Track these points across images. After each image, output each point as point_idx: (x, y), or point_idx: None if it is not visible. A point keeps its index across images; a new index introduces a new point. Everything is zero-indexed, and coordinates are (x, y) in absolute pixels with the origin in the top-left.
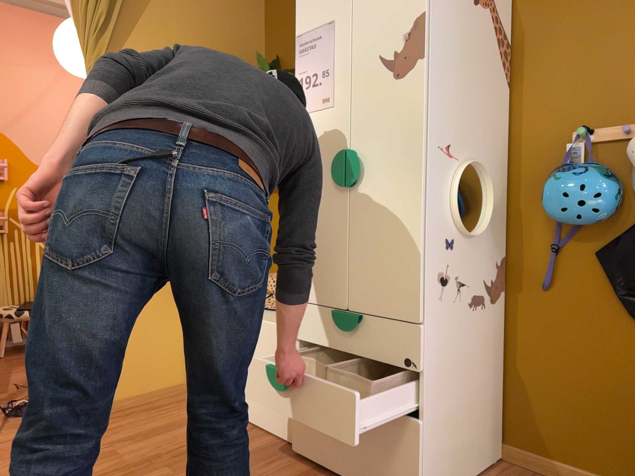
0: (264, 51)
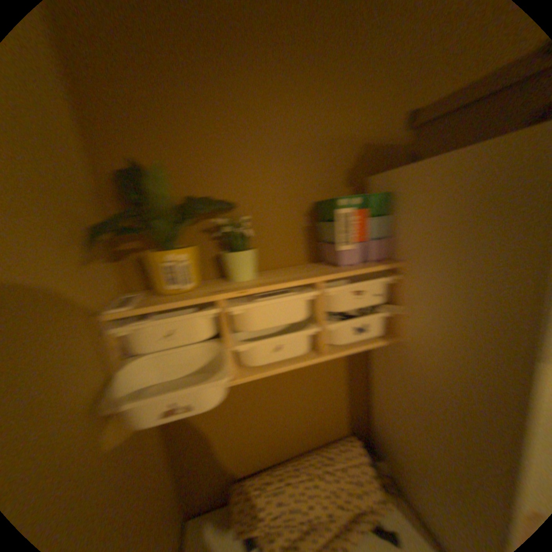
0: (82, 136)
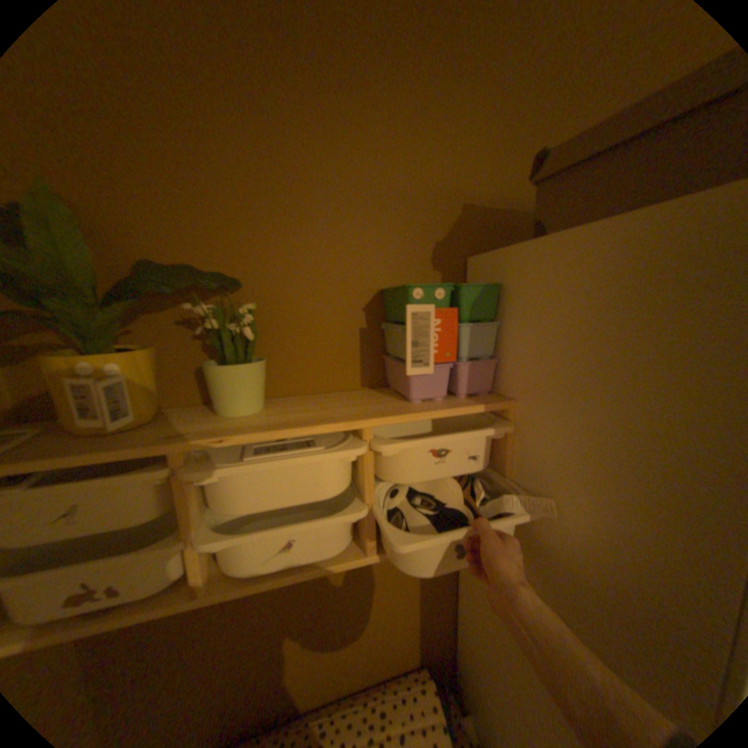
0: None
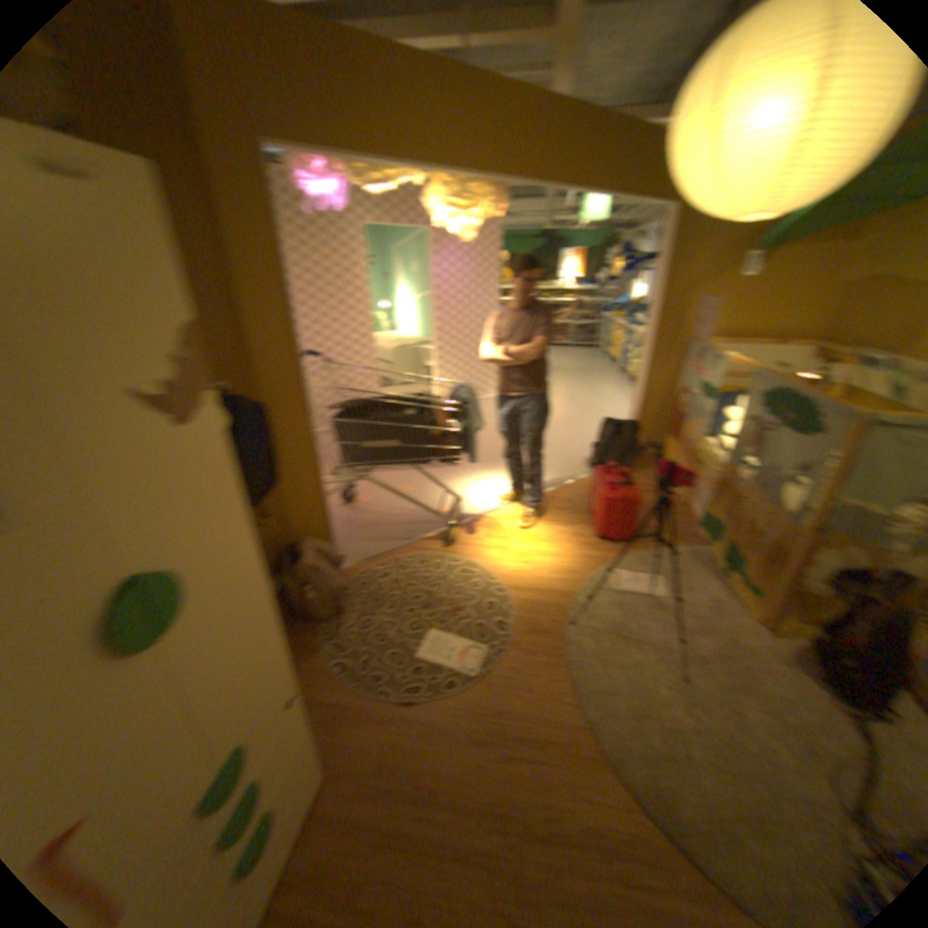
0: None
